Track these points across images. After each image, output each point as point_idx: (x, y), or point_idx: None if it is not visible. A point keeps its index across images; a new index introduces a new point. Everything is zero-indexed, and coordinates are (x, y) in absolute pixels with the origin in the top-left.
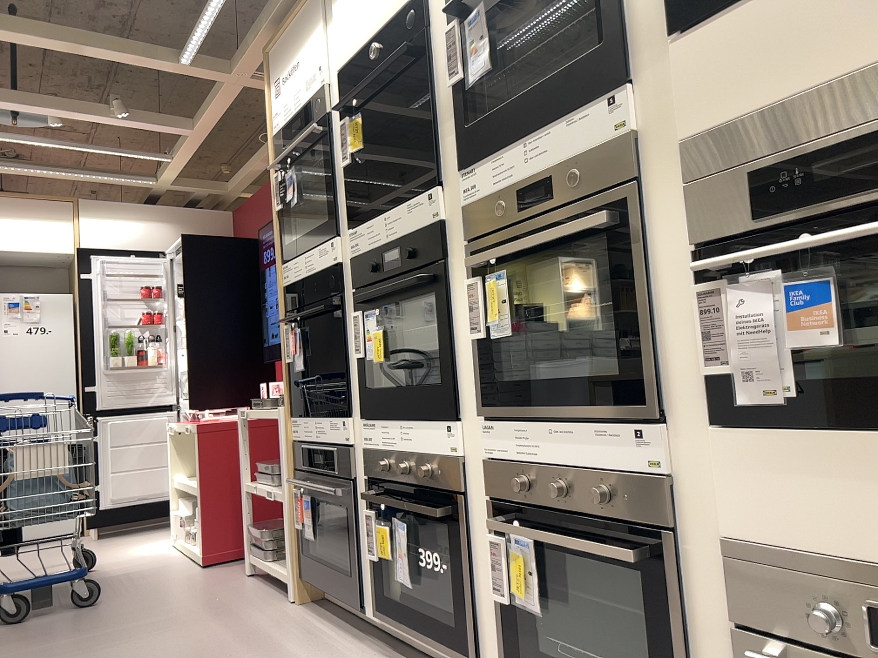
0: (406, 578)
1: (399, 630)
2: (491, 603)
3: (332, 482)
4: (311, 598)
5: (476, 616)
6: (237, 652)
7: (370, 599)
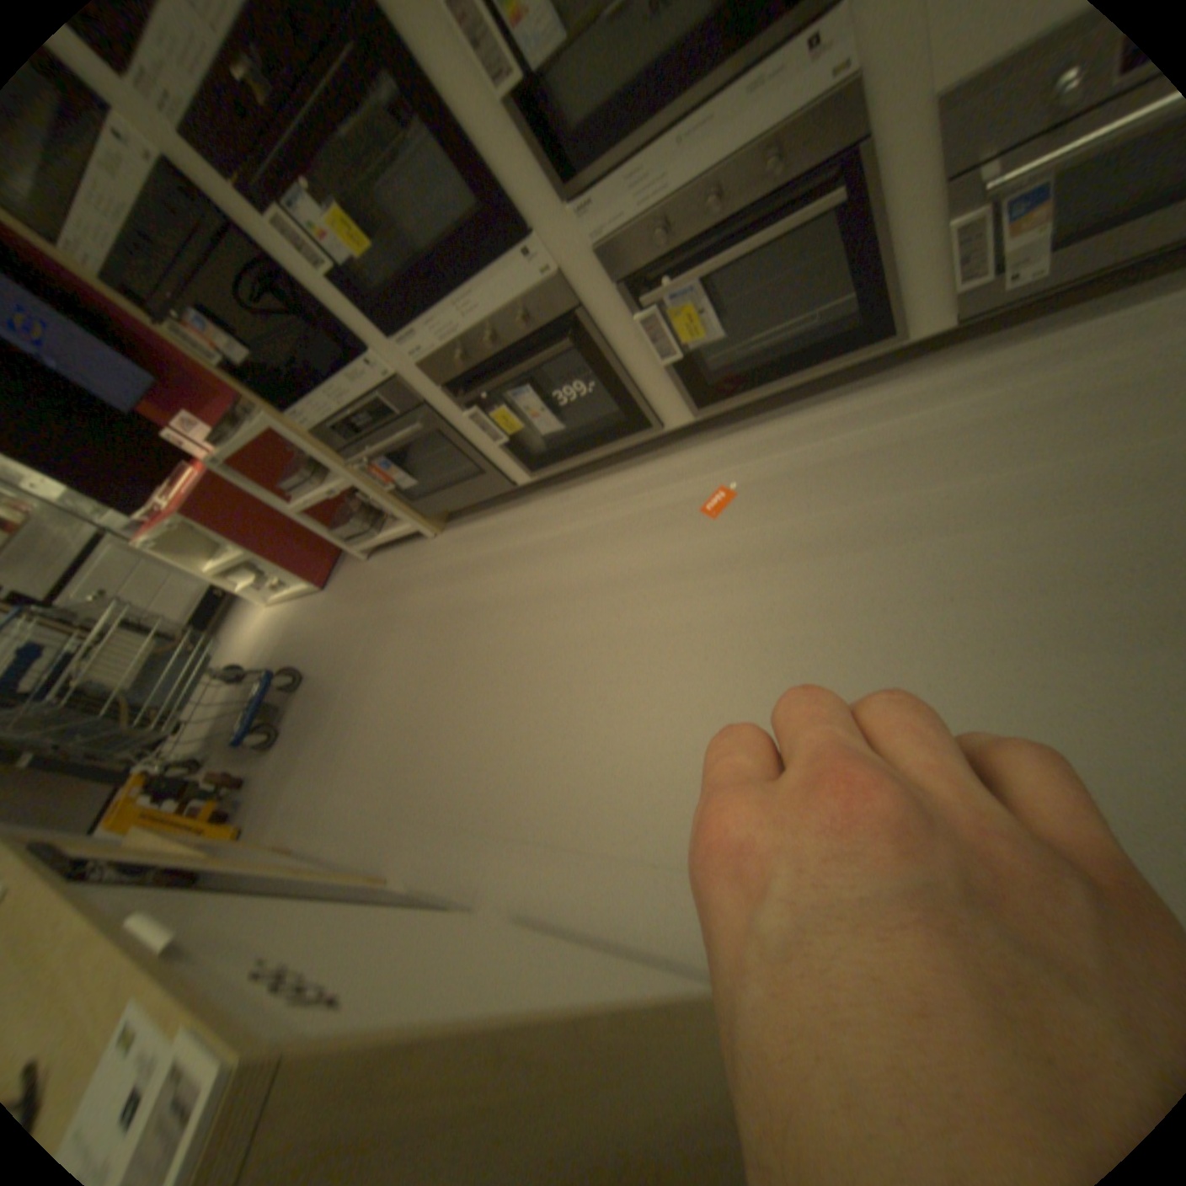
0: (554, 422)
1: (558, 467)
2: (654, 371)
3: (399, 422)
4: (445, 520)
5: (641, 393)
6: (465, 586)
7: (517, 470)
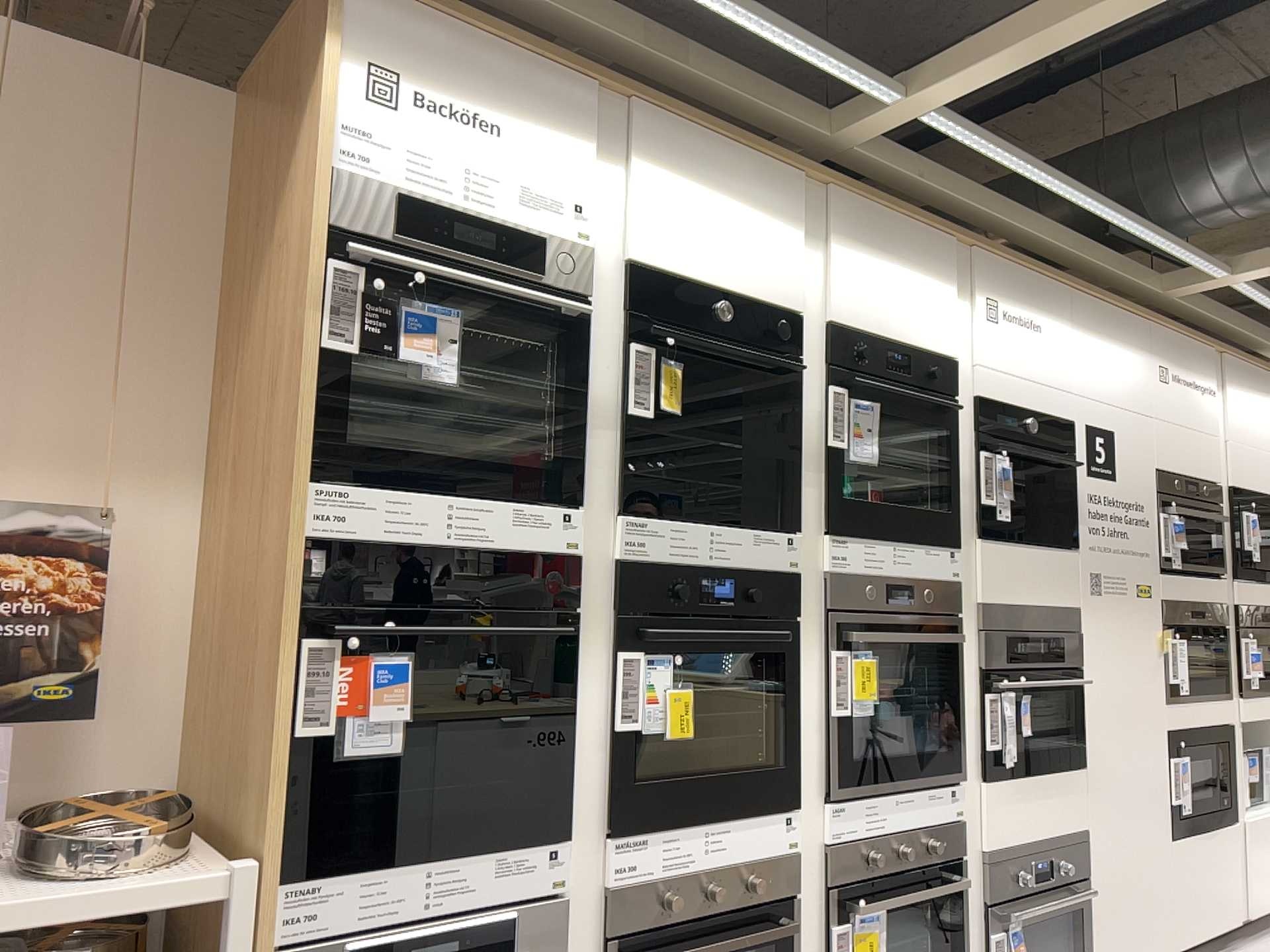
0: None
1: None
2: None
3: None
4: None
5: None
6: None
7: None
